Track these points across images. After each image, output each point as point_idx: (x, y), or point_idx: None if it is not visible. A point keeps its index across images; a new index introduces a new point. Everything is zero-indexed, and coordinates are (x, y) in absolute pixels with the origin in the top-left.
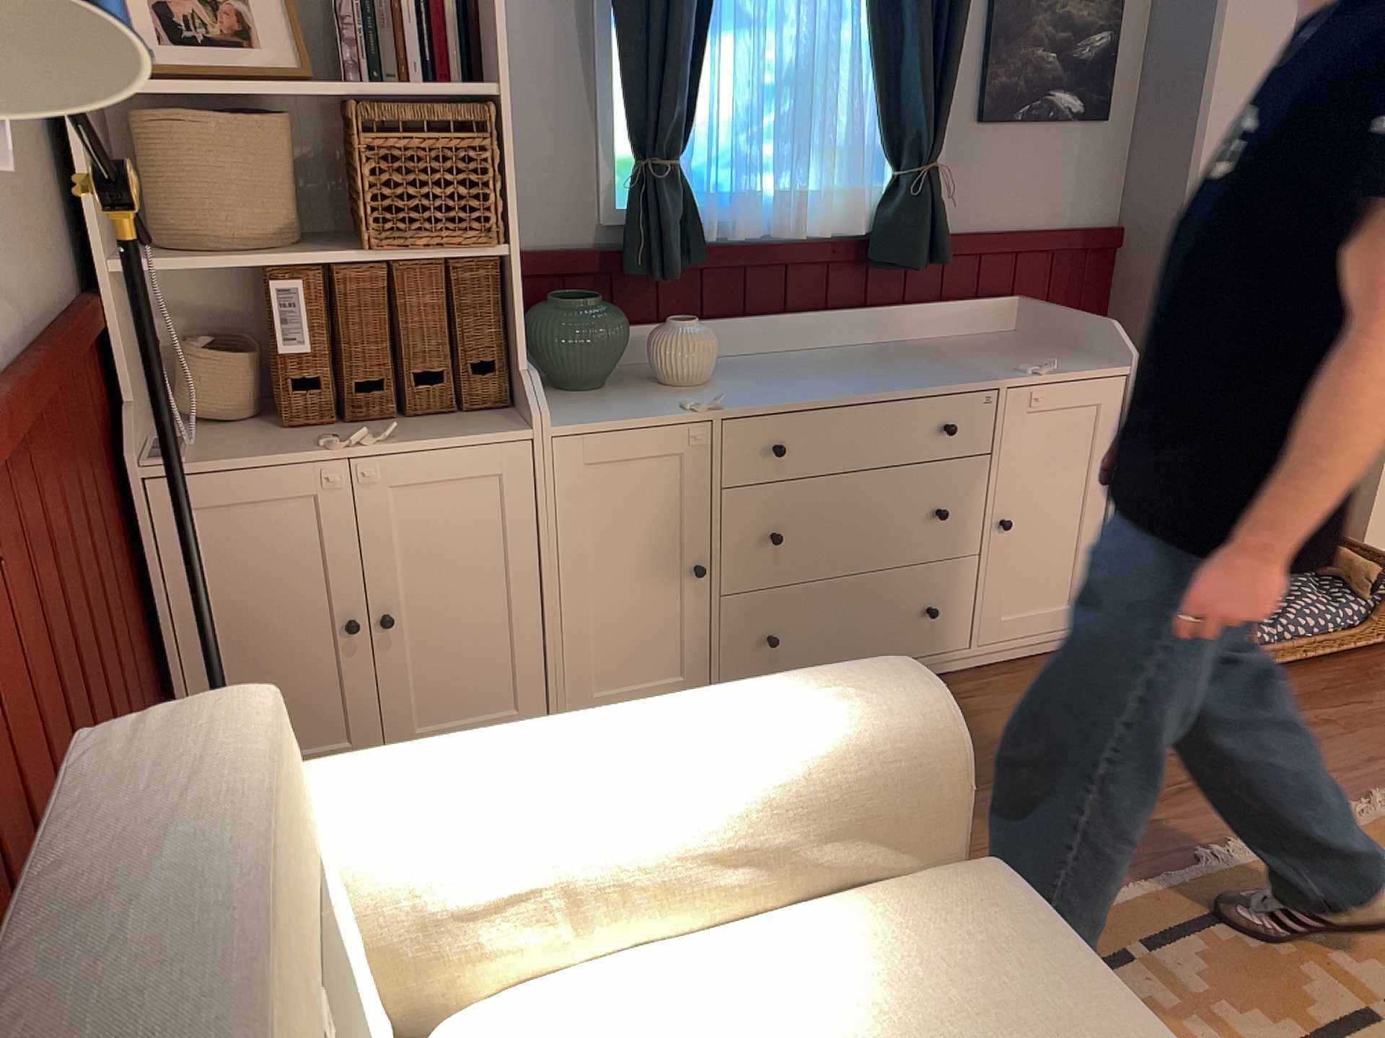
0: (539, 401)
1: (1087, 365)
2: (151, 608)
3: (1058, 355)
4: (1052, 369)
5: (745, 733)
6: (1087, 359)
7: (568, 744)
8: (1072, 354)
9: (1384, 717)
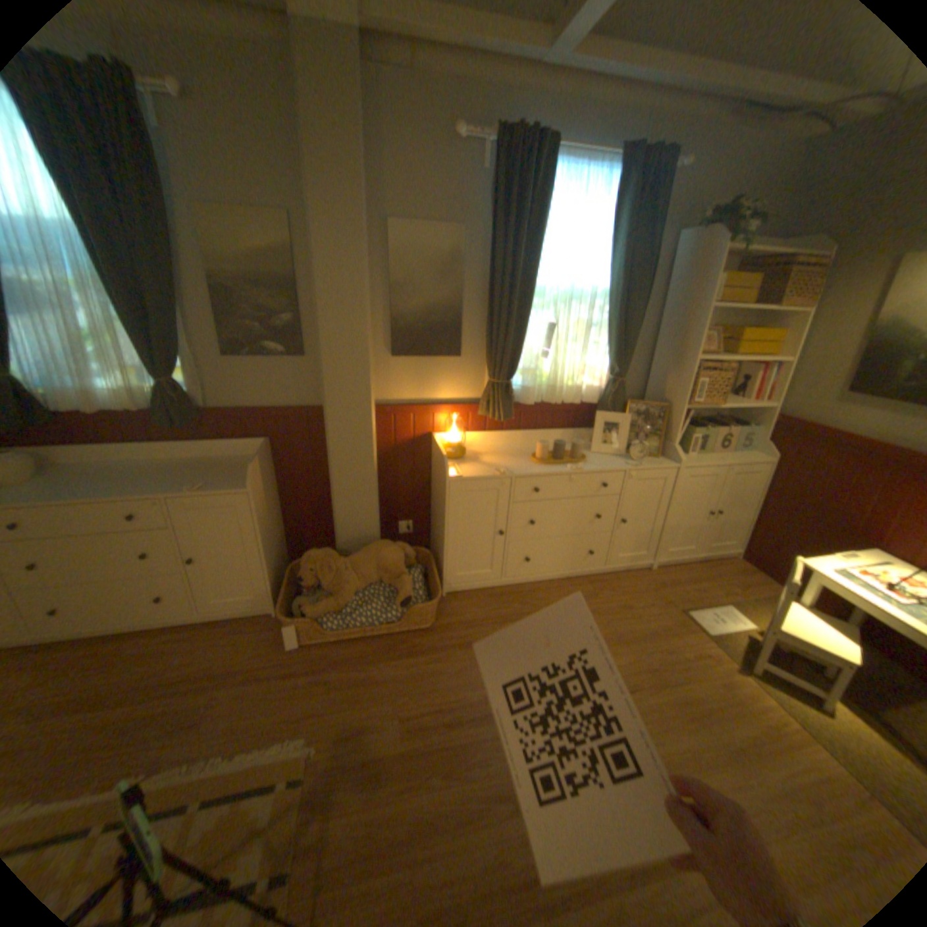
0: None
1: (229, 487)
2: None
3: (234, 478)
4: (204, 489)
5: None
6: (243, 481)
7: None
8: (244, 477)
9: (356, 685)
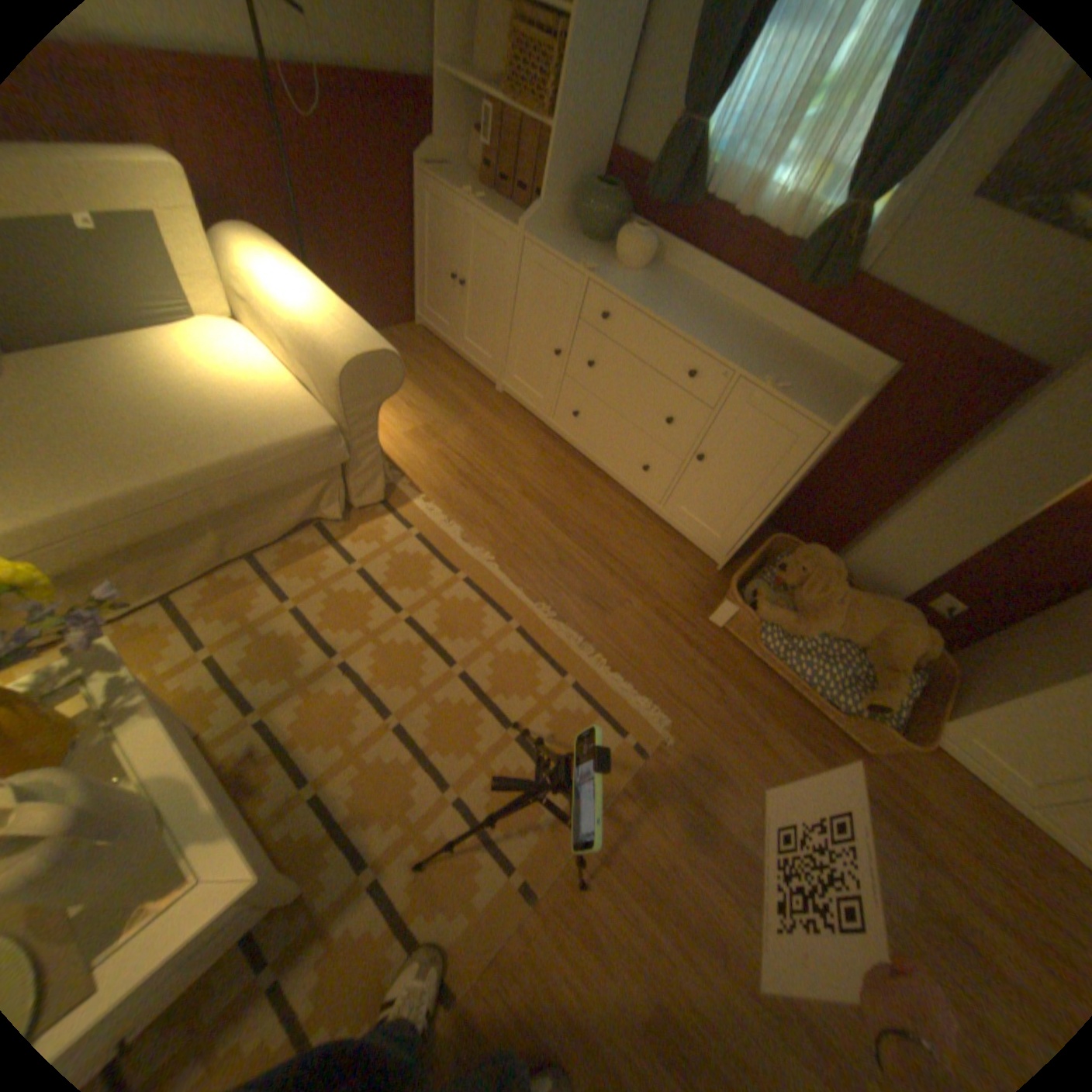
0: (532, 220)
1: (815, 410)
2: (413, 227)
3: (825, 399)
4: (786, 393)
5: (309, 313)
6: (833, 412)
7: (287, 278)
8: (837, 407)
9: (747, 727)
